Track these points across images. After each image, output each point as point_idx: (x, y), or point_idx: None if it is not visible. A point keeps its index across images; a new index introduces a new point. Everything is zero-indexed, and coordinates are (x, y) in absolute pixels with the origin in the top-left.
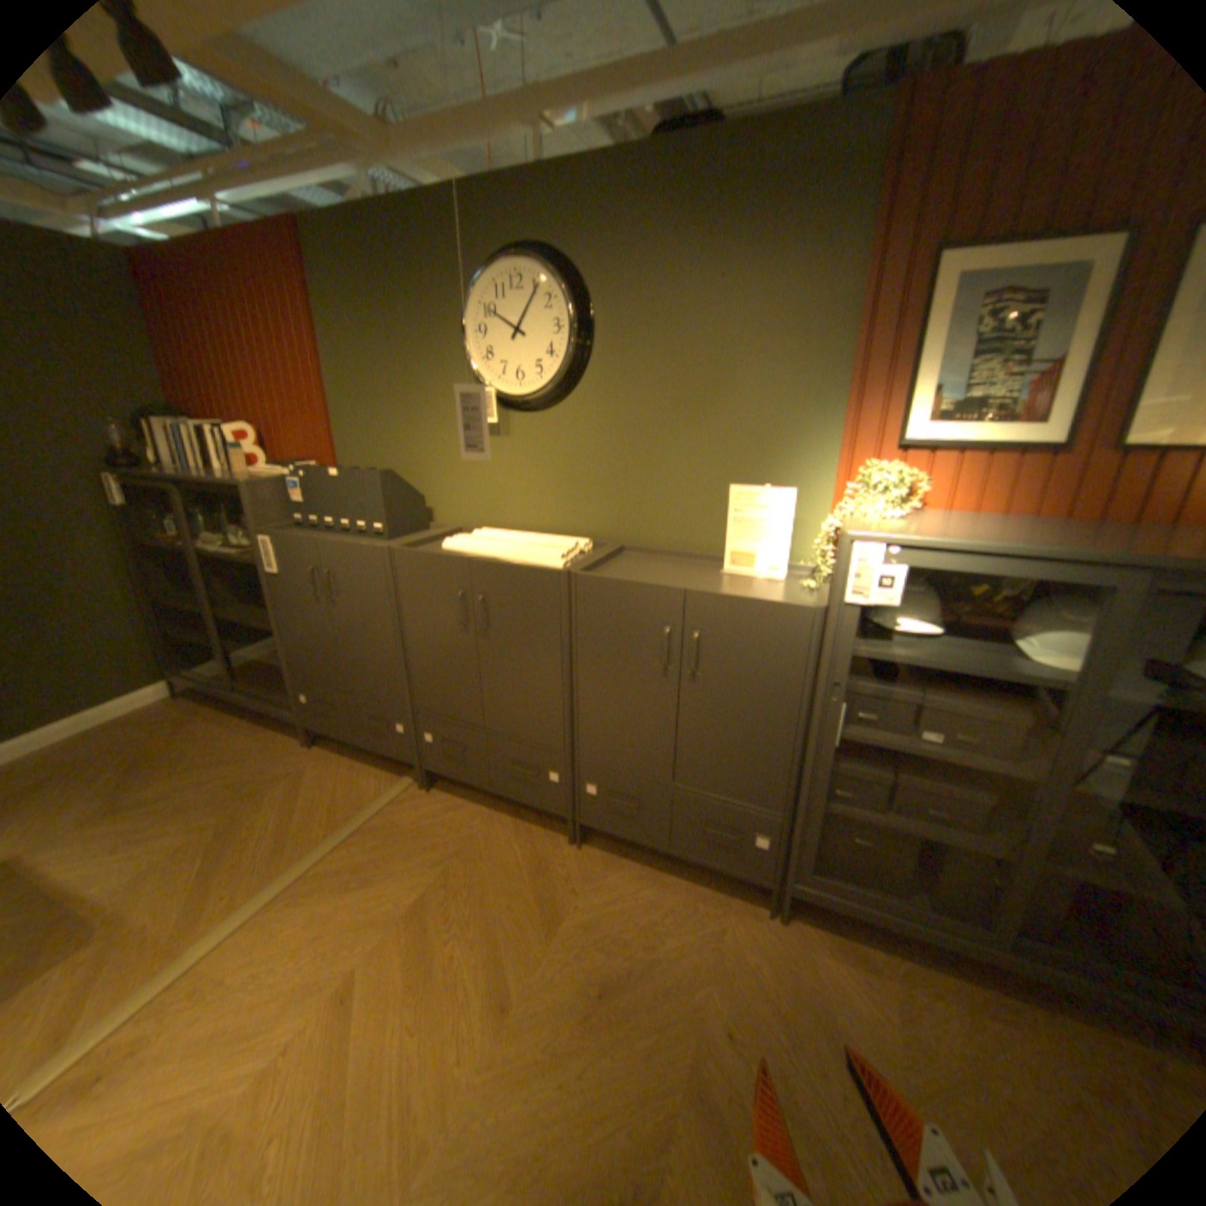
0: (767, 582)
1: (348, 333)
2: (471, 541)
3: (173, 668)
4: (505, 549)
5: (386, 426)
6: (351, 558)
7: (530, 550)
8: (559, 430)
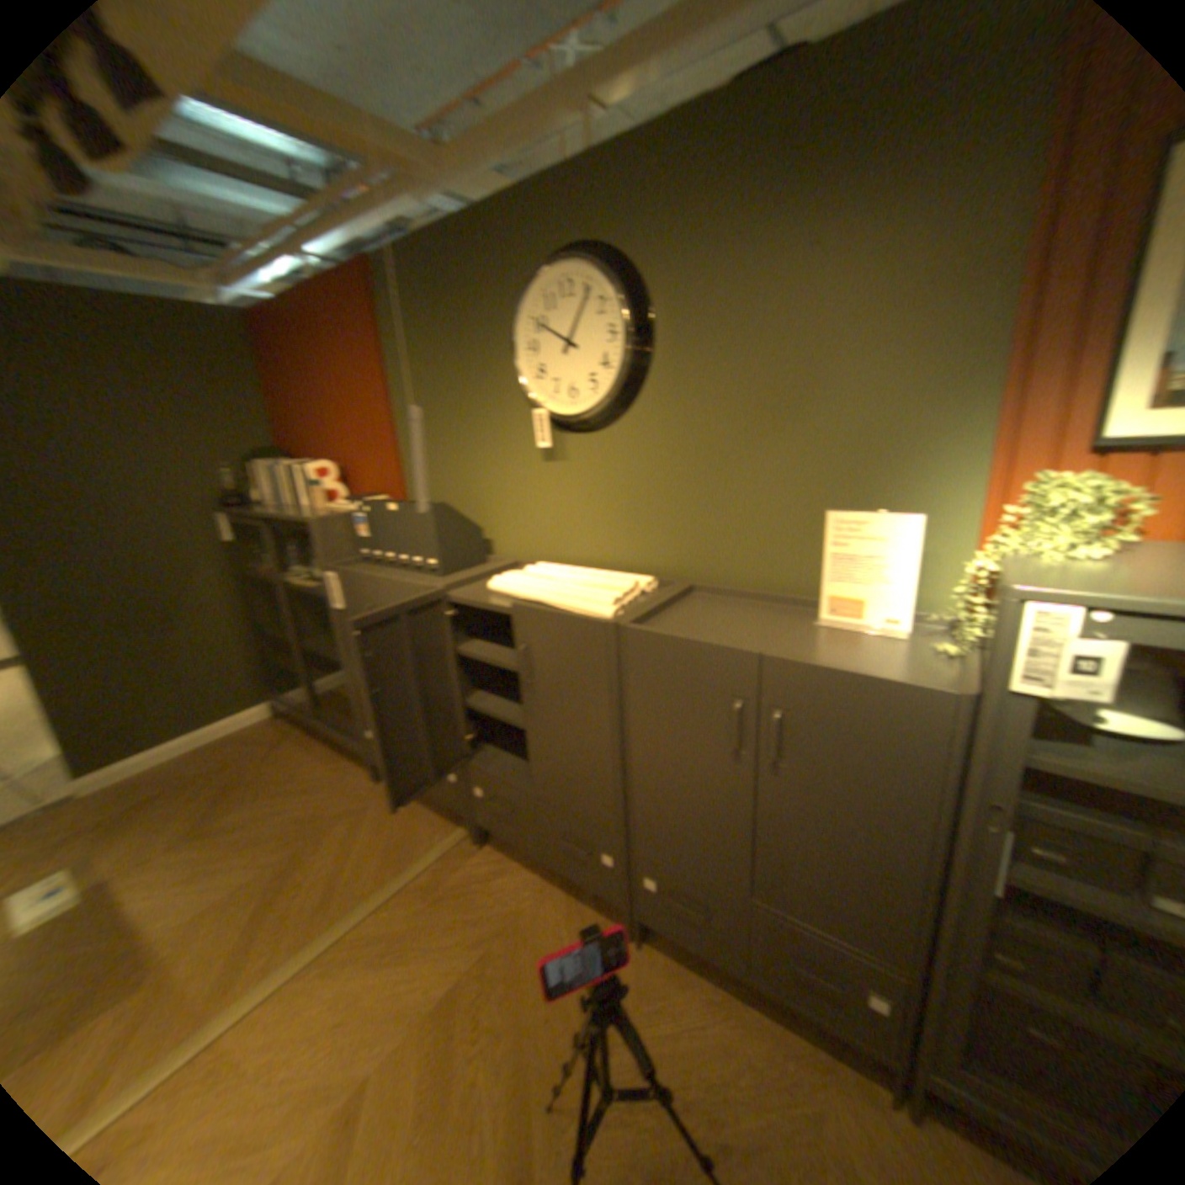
0: (883, 639)
1: (412, 365)
2: (520, 578)
3: (271, 692)
4: (553, 589)
5: (448, 457)
6: (401, 597)
7: (580, 591)
8: (618, 451)
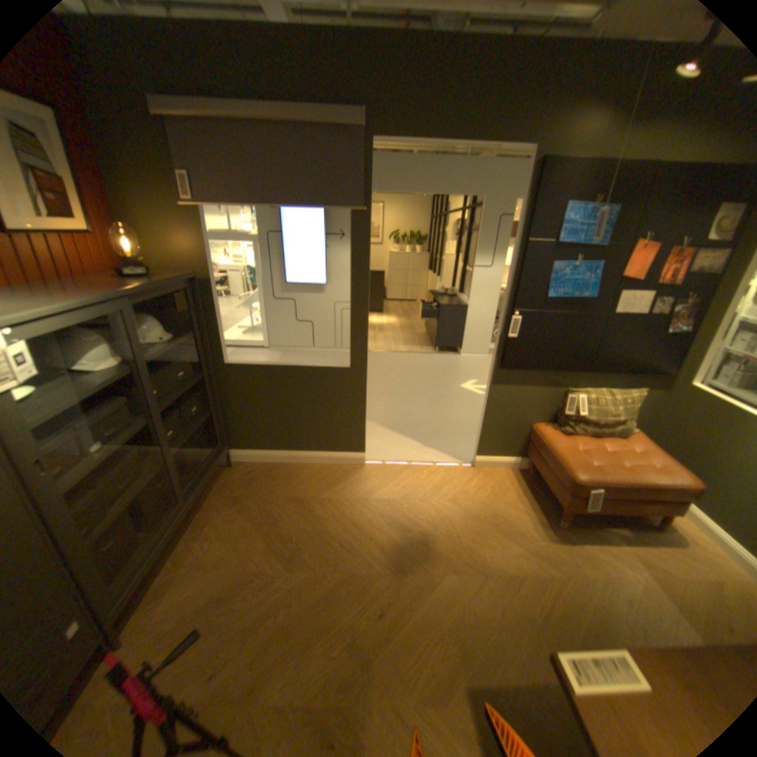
0: None
1: None
2: None
3: None
4: None
5: None
6: None
7: None
8: None
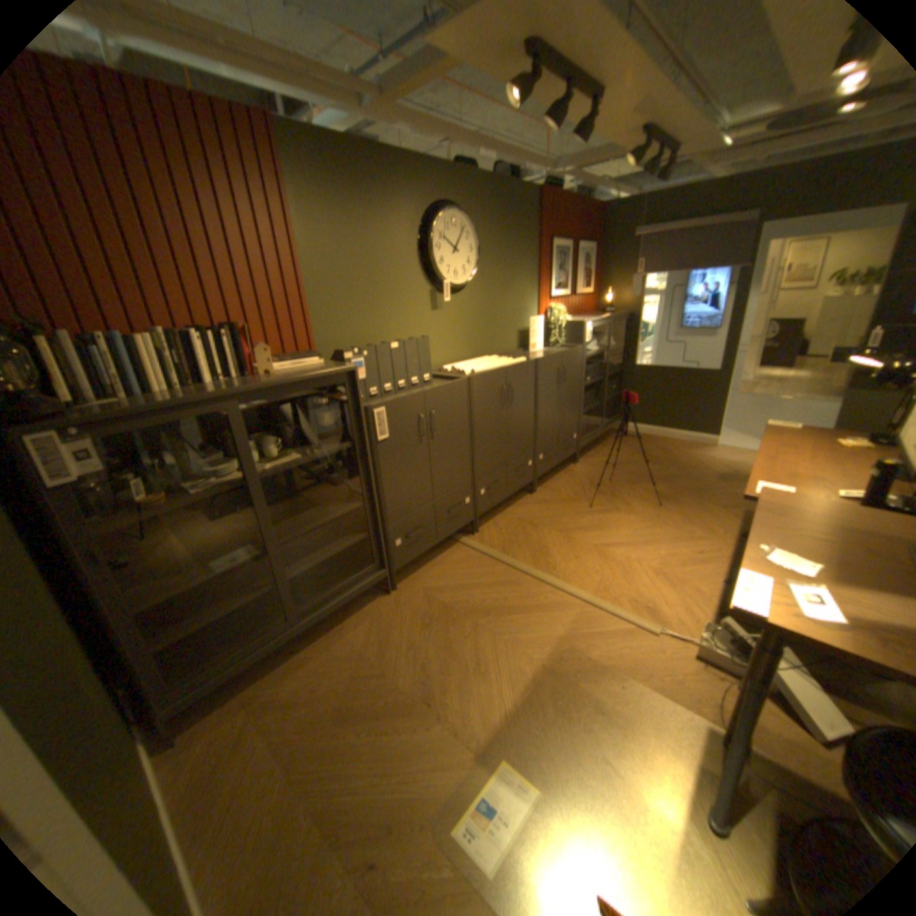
0: (545, 351)
1: (330, 235)
2: (471, 367)
3: (185, 686)
4: (493, 364)
5: (364, 312)
6: (448, 395)
7: (500, 361)
8: (465, 303)
